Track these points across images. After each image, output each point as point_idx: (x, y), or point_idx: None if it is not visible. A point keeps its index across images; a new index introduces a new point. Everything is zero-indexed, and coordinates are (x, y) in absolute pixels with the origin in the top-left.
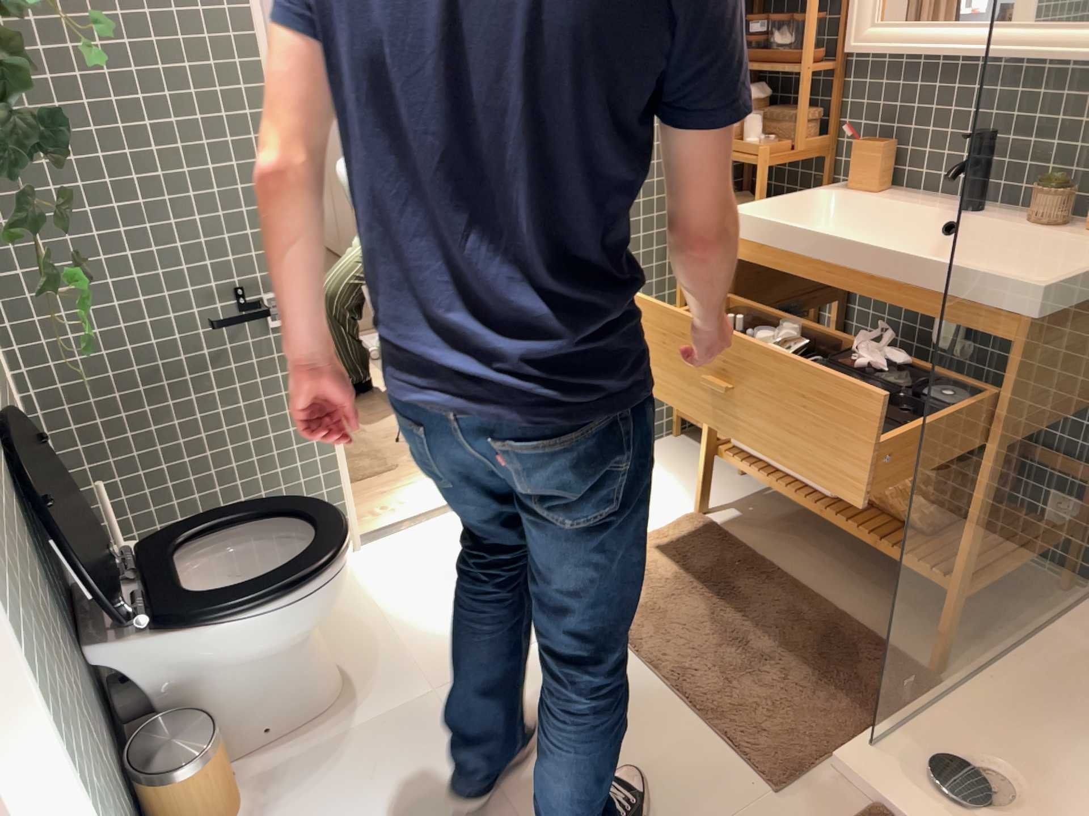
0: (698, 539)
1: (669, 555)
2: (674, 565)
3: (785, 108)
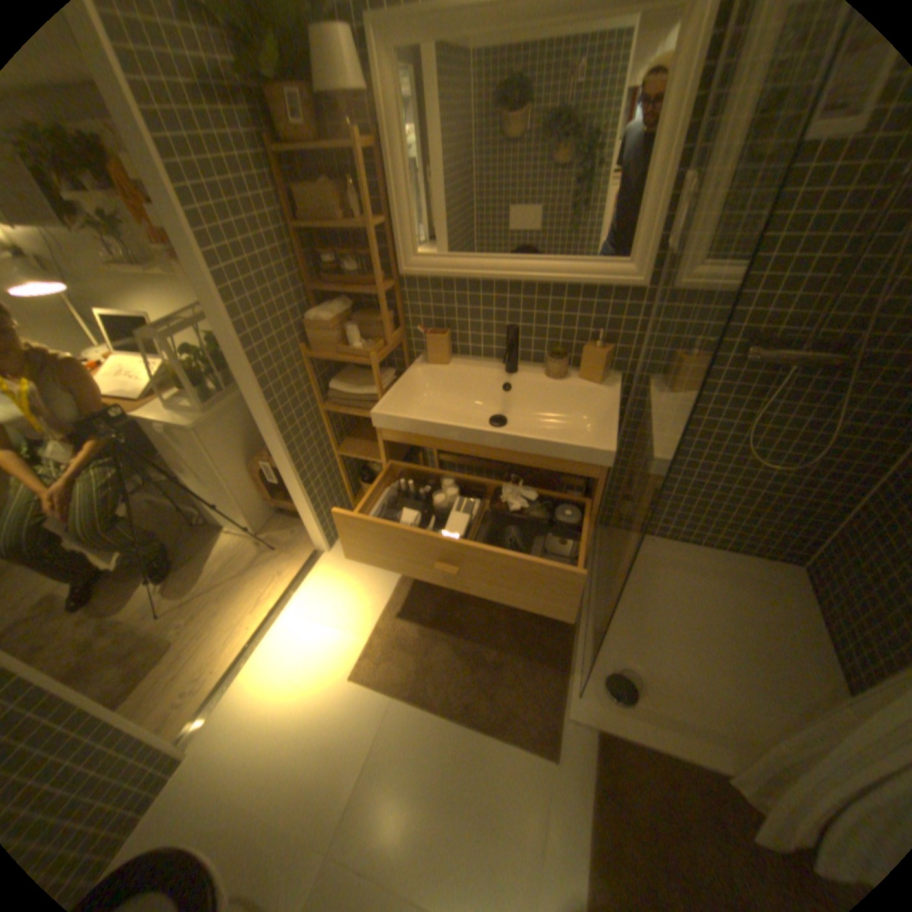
0: (415, 594)
1: (406, 618)
2: (414, 625)
3: (361, 307)
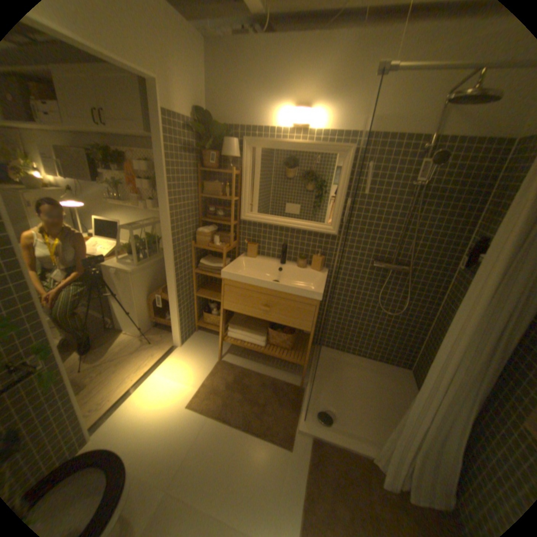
0: (225, 370)
1: (219, 380)
2: (223, 384)
3: (220, 231)
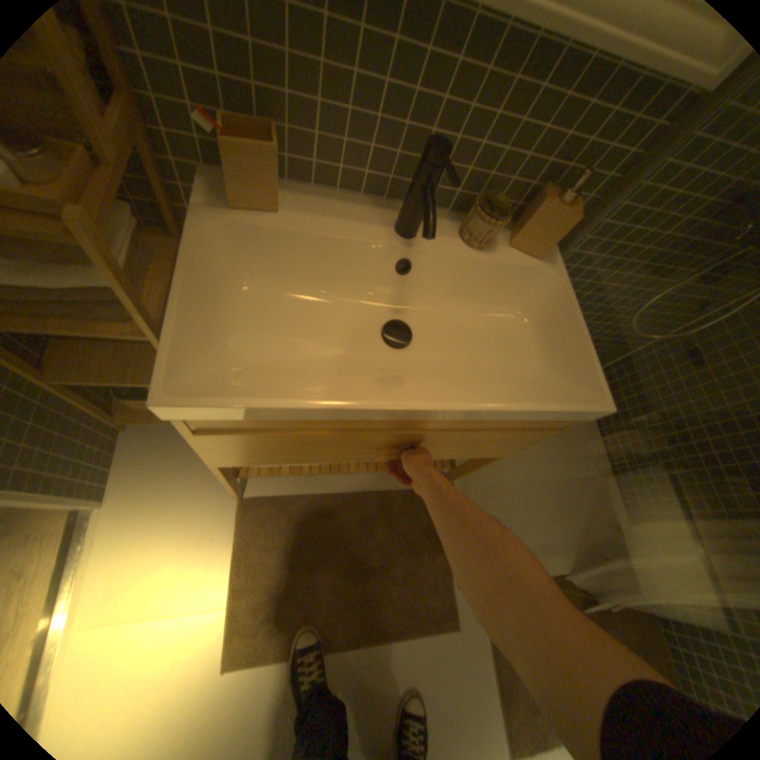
0: (267, 524)
1: (268, 559)
2: (281, 564)
3: None
